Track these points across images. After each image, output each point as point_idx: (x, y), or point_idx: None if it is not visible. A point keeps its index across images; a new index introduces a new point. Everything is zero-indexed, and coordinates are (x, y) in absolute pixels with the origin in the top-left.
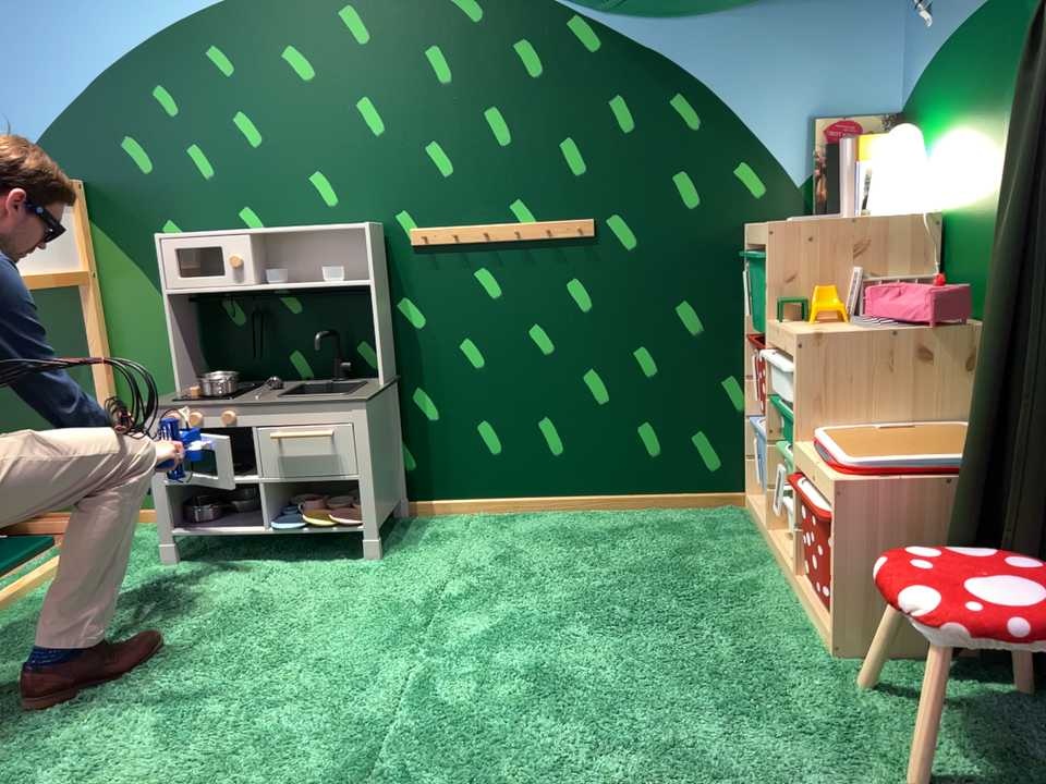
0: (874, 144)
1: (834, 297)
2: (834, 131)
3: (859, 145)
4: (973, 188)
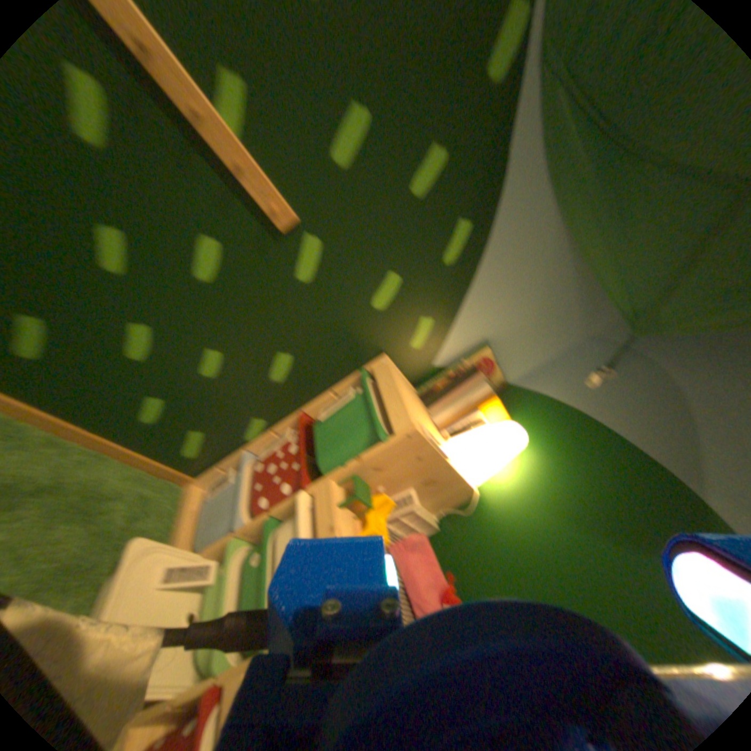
0: (497, 409)
1: (388, 511)
2: (486, 364)
3: (492, 400)
4: (518, 531)
